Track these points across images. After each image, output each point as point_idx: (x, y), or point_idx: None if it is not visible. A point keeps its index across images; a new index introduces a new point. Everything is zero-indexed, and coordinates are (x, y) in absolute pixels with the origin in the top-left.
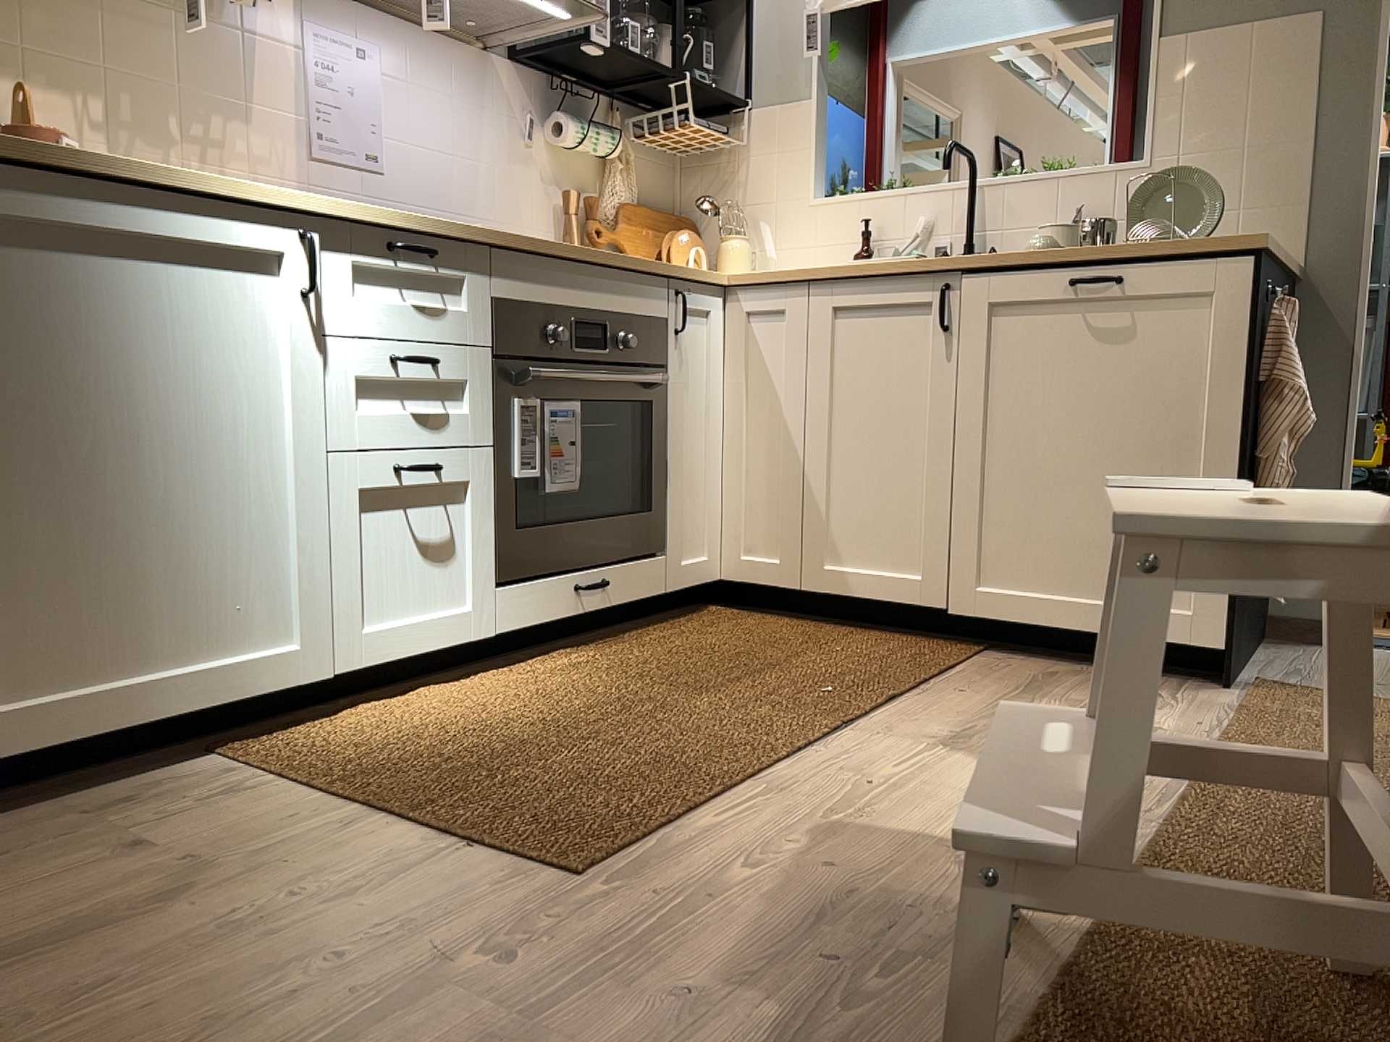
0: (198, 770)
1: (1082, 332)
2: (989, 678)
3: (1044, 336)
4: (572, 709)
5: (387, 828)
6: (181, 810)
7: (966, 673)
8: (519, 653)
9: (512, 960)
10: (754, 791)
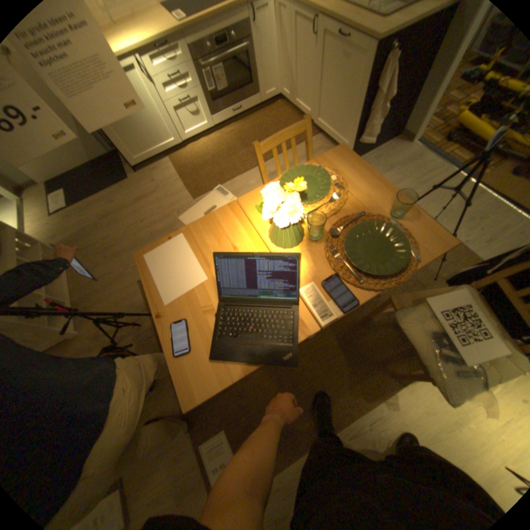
0: (164, 161)
1: (342, 51)
2: (303, 150)
3: (335, 48)
4: (220, 151)
5: (179, 182)
6: (160, 172)
7: (301, 147)
8: (227, 122)
9: (179, 212)
10: (227, 184)
